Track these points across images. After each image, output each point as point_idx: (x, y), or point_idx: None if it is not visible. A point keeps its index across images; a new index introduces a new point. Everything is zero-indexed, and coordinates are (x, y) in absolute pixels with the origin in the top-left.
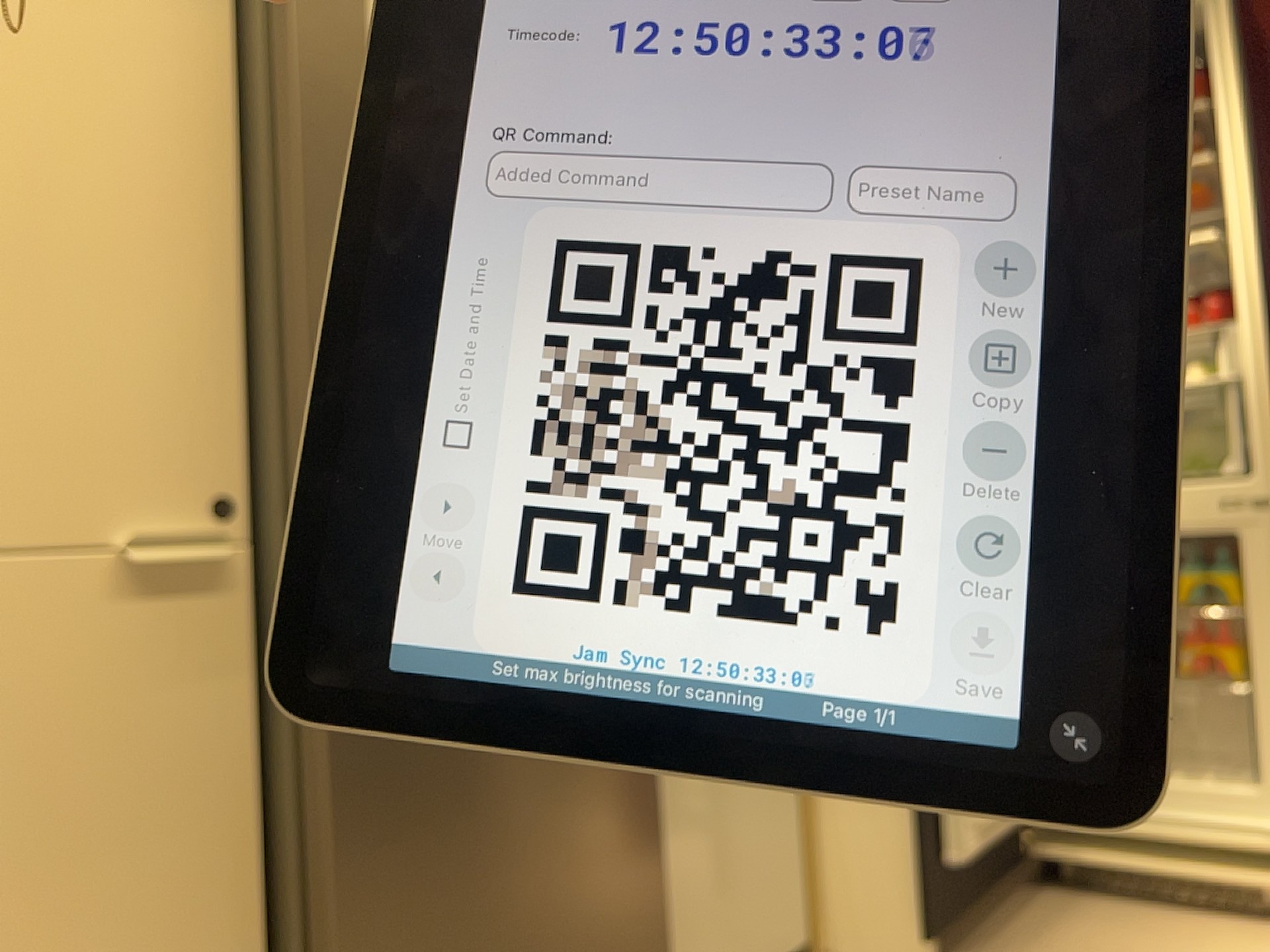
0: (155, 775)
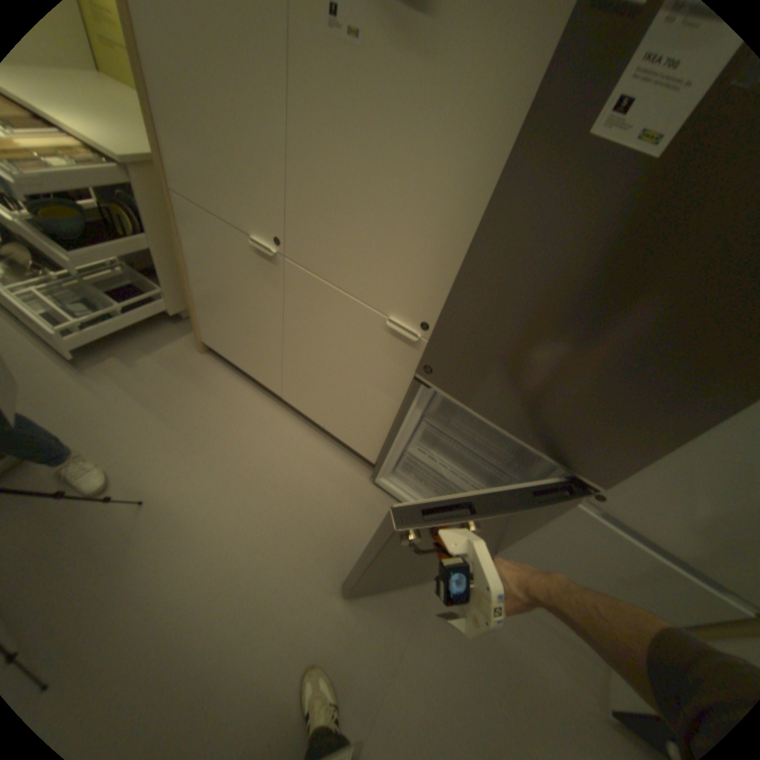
0: (384, 375)
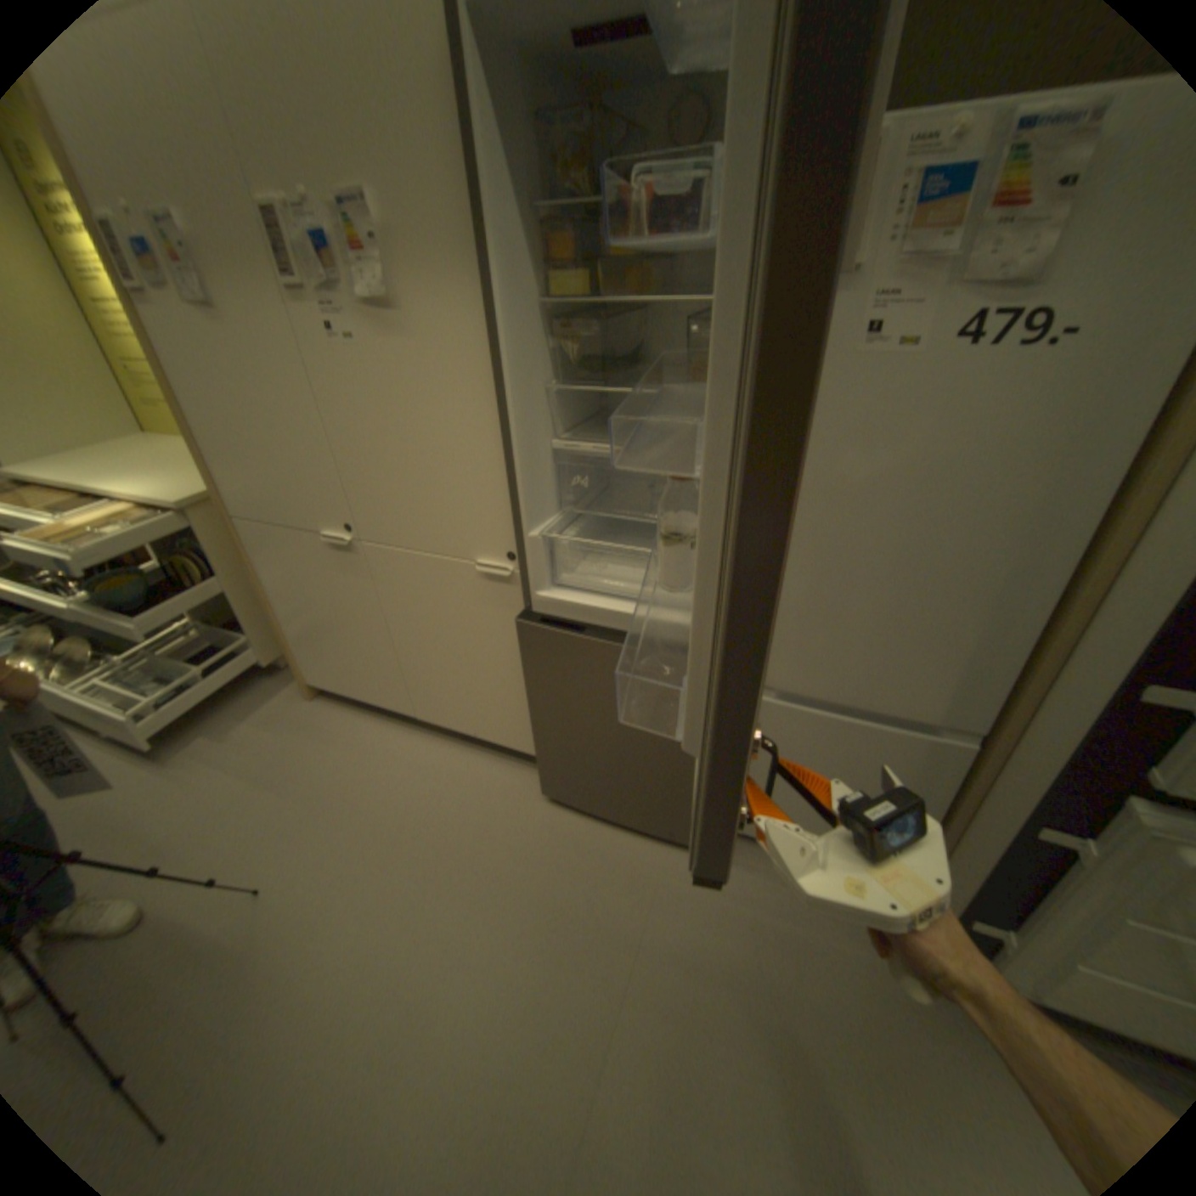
0: (502, 631)
